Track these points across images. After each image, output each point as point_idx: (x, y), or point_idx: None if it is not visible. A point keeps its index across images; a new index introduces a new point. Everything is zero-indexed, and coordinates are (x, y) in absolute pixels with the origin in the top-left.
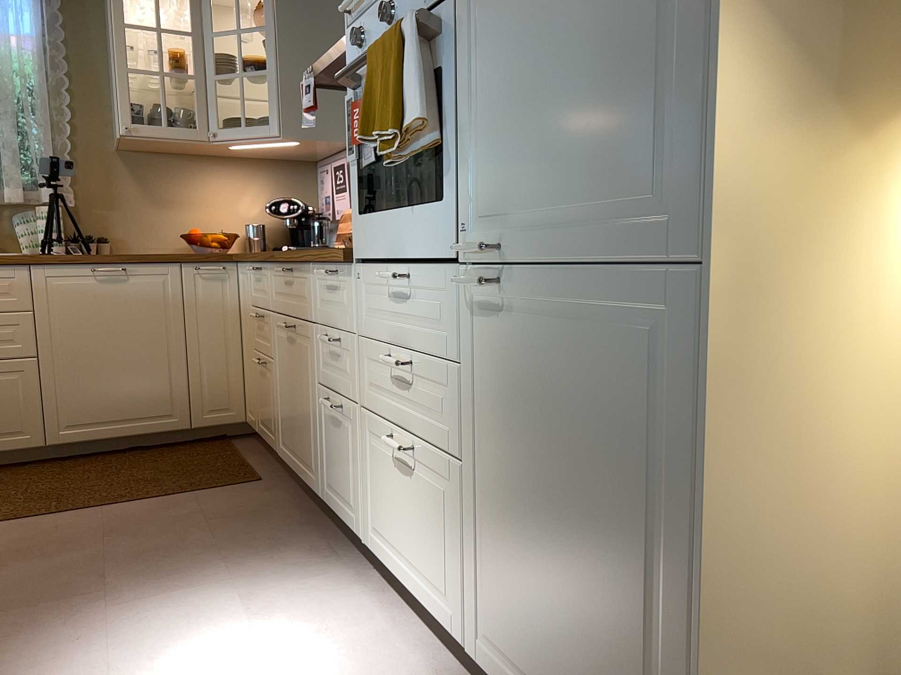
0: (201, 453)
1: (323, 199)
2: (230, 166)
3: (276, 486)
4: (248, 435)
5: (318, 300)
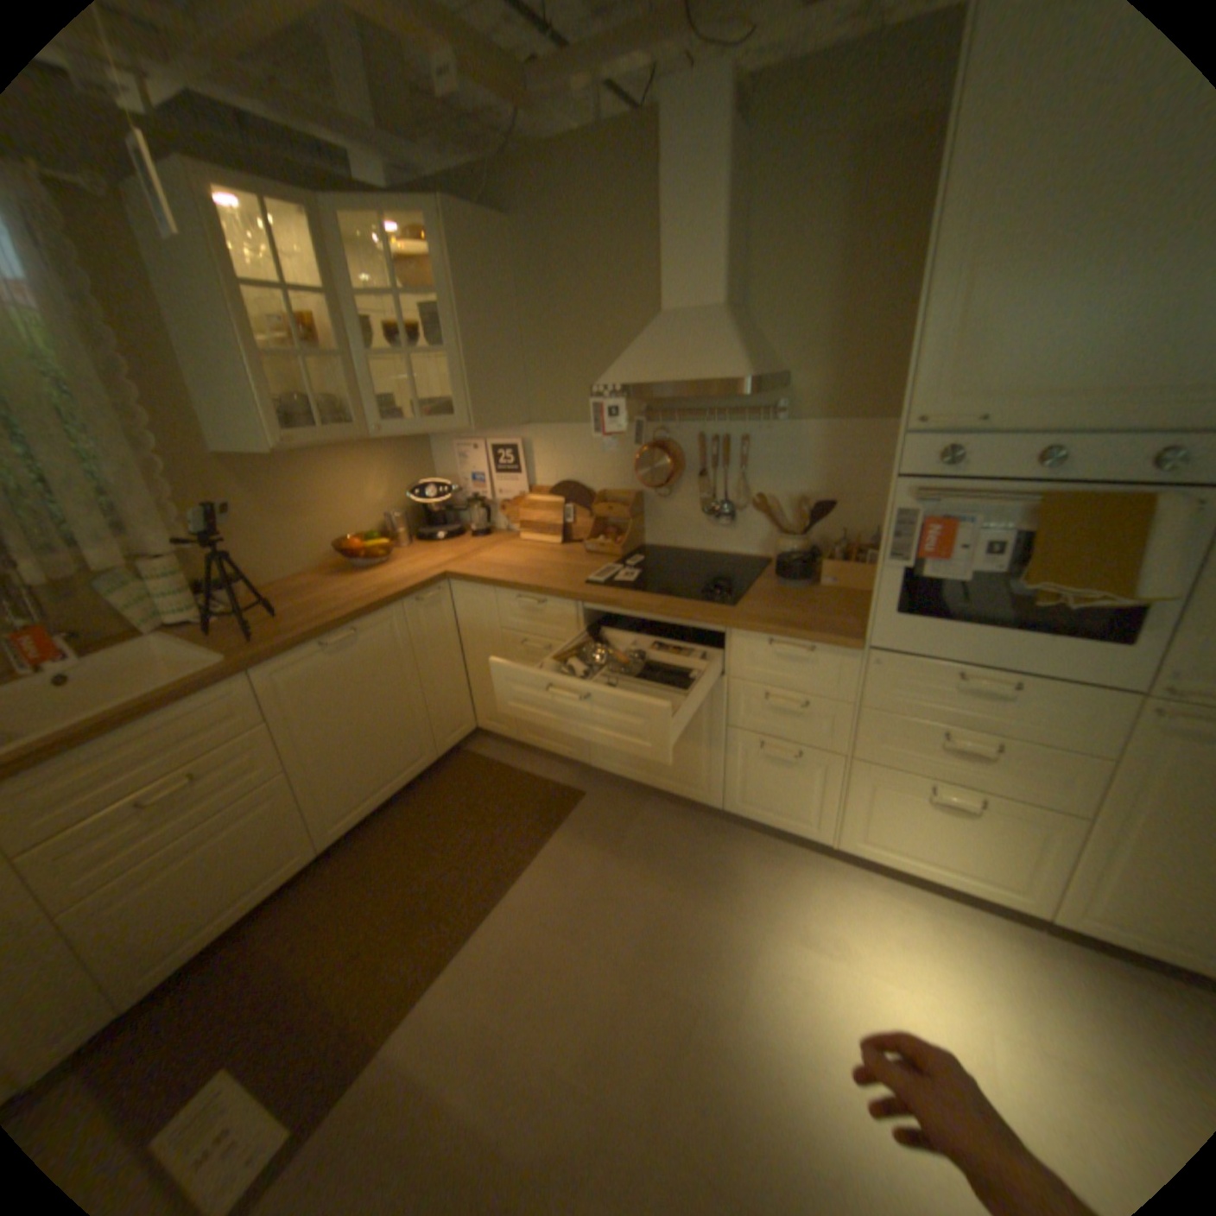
0: (467, 780)
1: (468, 477)
2: (347, 449)
3: (606, 795)
4: (471, 736)
5: (743, 660)
